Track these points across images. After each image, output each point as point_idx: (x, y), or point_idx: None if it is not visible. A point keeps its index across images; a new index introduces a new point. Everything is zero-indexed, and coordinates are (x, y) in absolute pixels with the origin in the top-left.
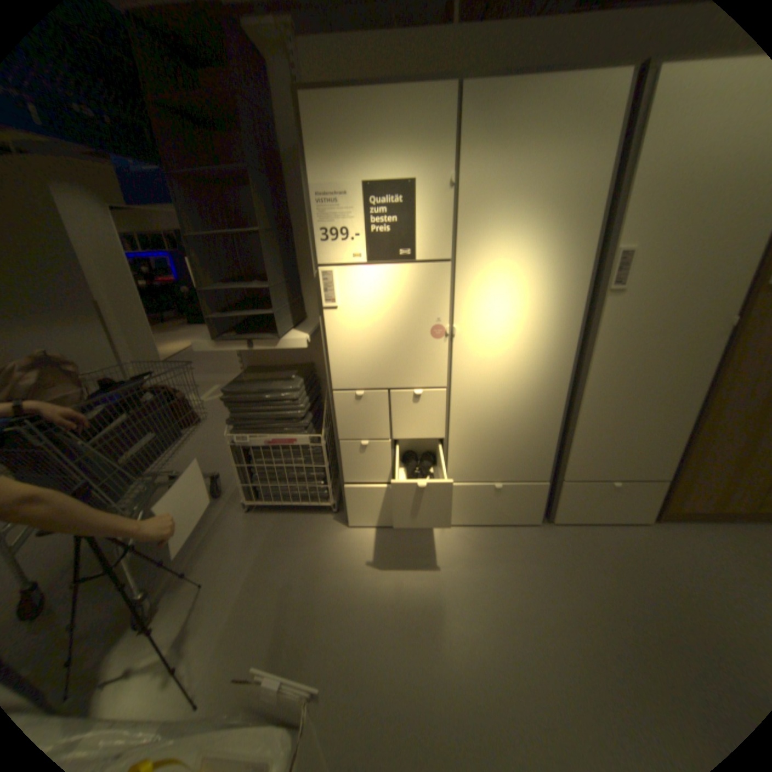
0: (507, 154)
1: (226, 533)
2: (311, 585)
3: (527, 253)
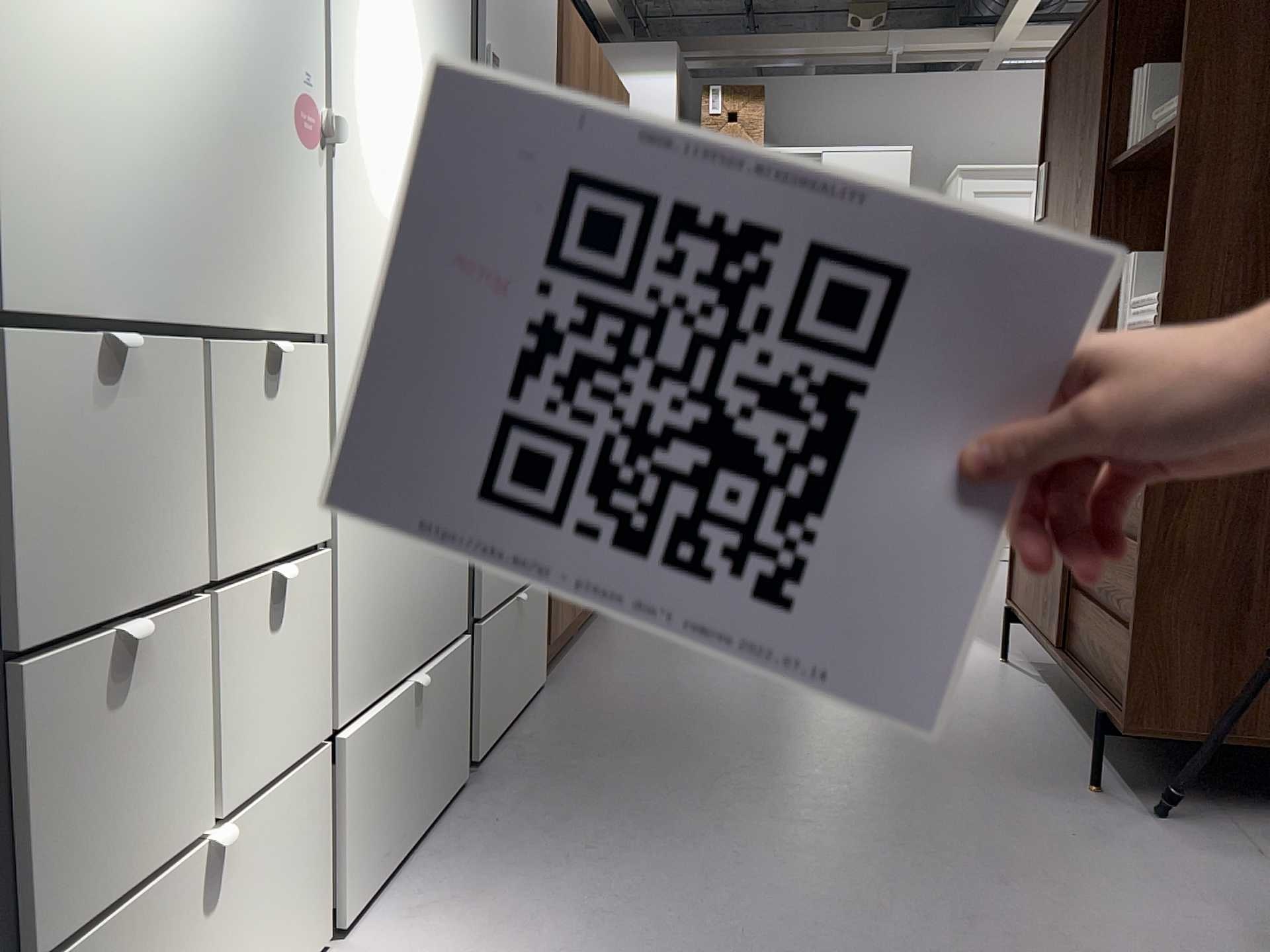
0: None
1: None
2: None
3: None
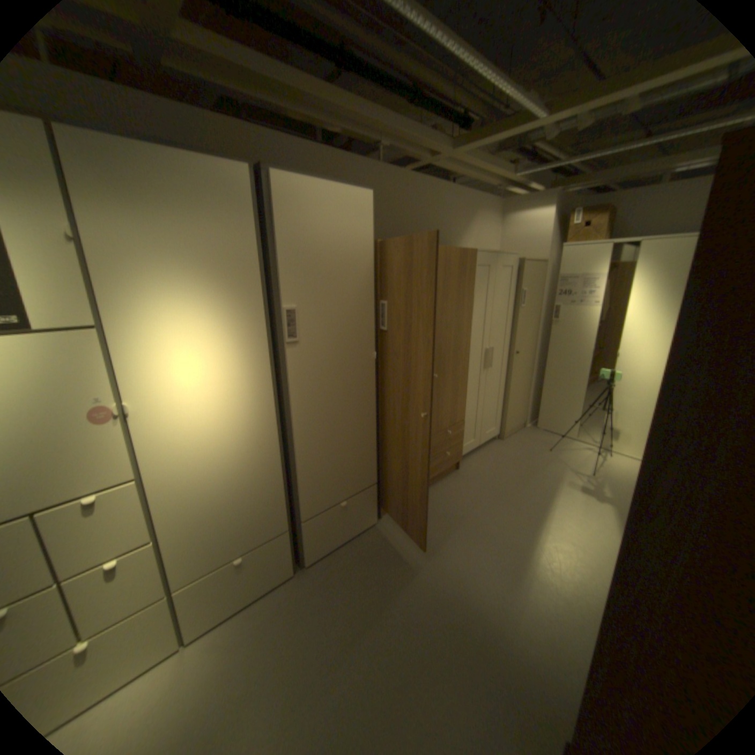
0: (141, 214)
1: None
2: None
3: (196, 315)
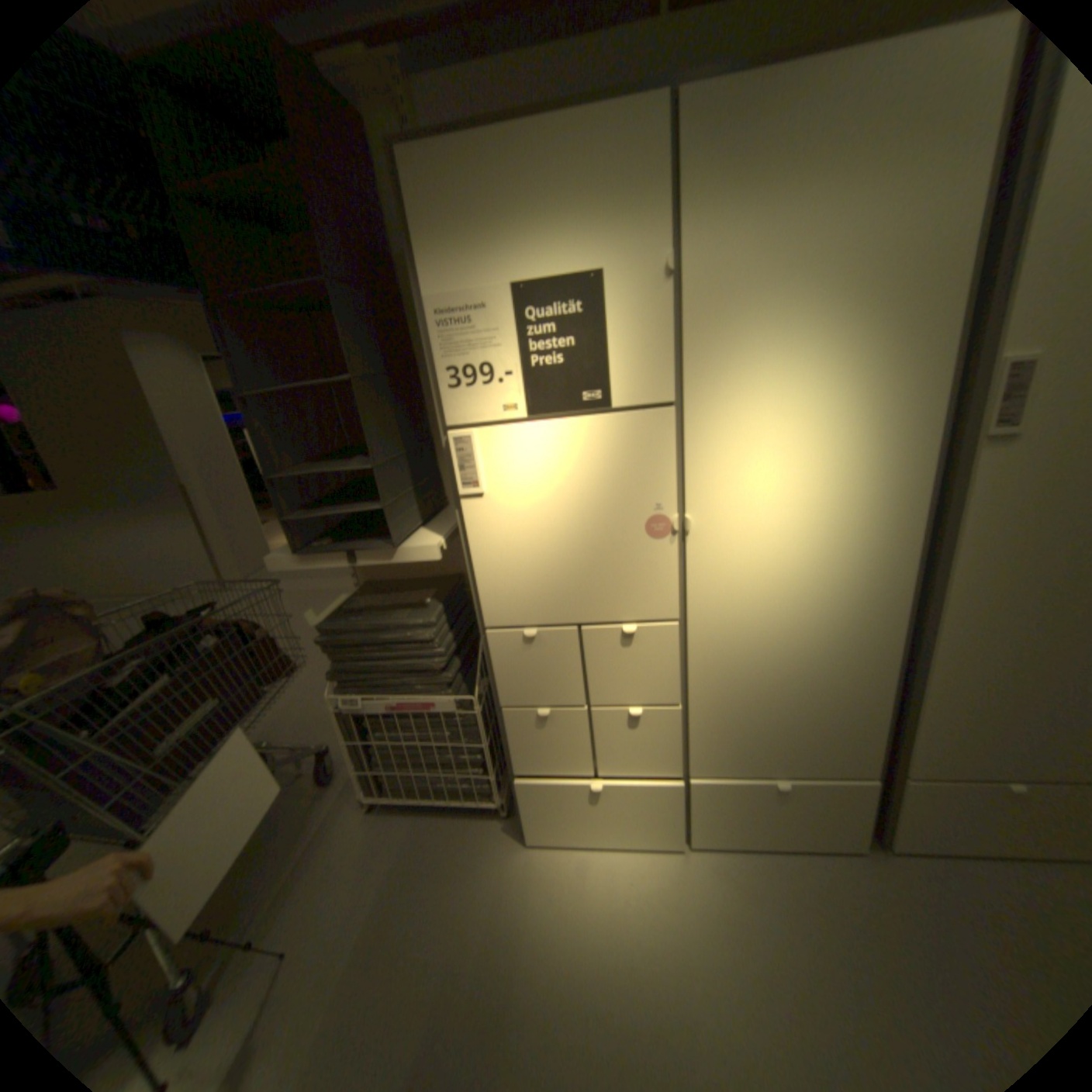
0: (769, 208)
1: (333, 851)
2: (460, 963)
3: (817, 381)
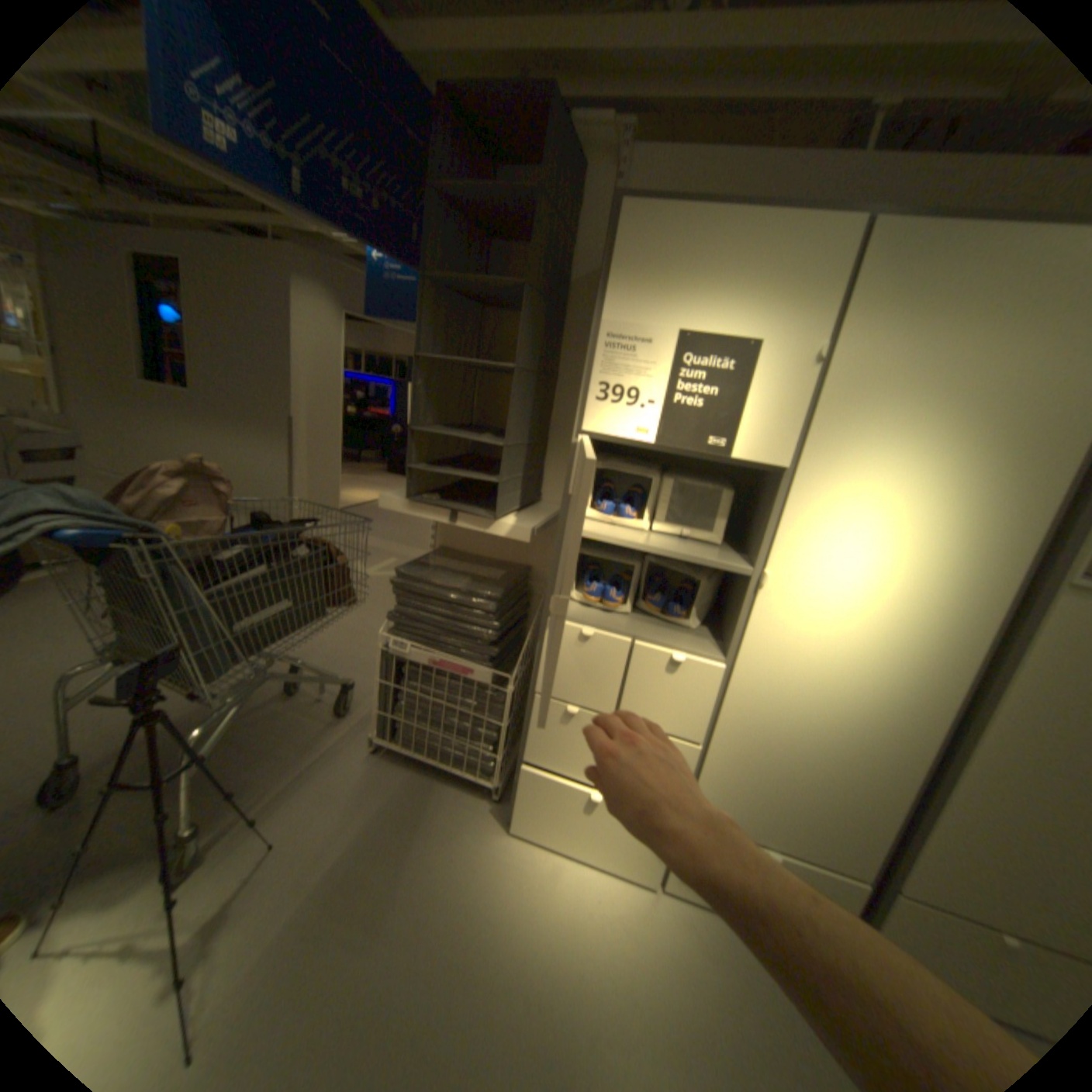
0: (926, 330)
1: (336, 775)
2: (427, 912)
3: (924, 488)
